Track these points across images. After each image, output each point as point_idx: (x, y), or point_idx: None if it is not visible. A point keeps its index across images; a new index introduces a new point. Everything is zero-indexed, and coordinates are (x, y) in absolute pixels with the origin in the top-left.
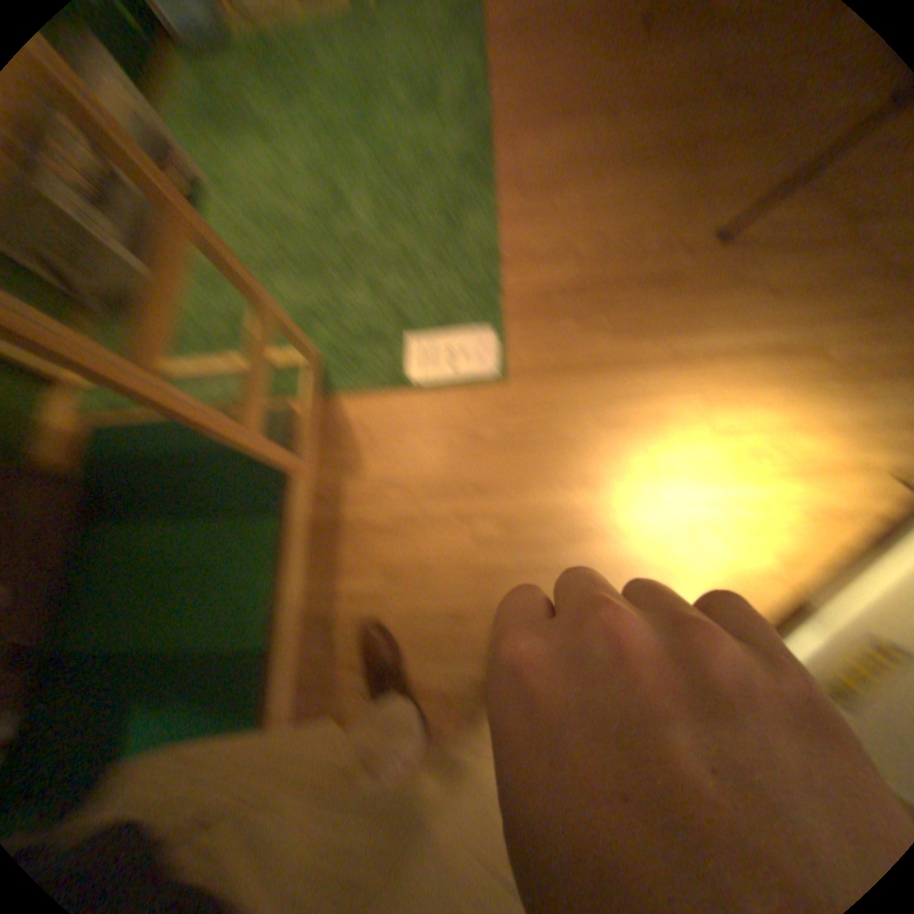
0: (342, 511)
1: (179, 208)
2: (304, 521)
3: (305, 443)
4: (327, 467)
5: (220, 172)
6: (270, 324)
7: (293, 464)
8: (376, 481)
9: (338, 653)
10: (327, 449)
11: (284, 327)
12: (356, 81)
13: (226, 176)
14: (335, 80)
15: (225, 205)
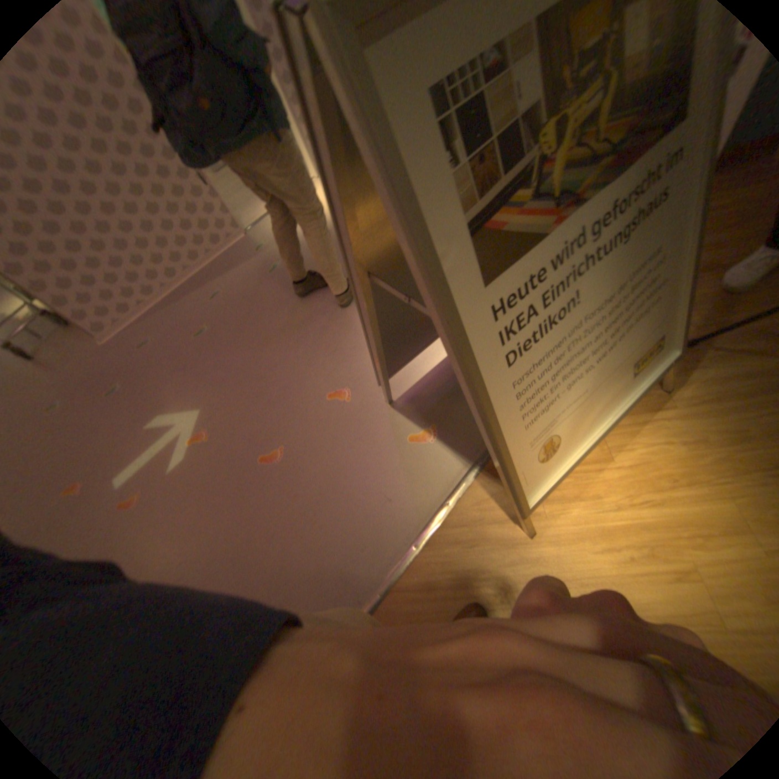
0: None
1: None
2: None
3: None
4: None
5: None
6: None
7: None
8: None
9: None
10: None
11: None
12: None
13: None
14: None
15: None
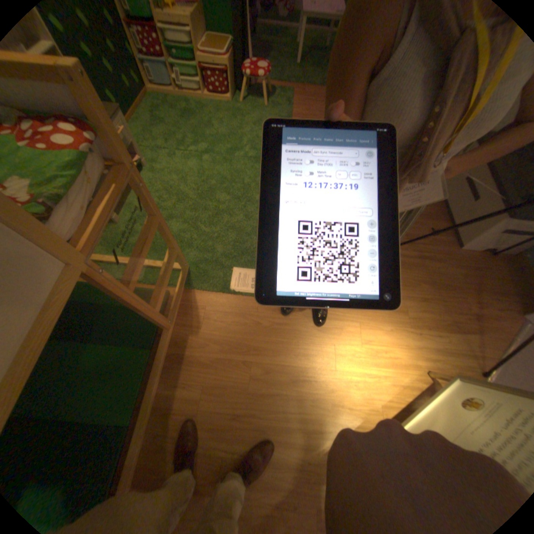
0: (183, 350)
1: (153, 211)
2: (162, 353)
3: (170, 310)
4: (179, 324)
5: (150, 156)
6: (171, 254)
7: (164, 323)
8: (204, 336)
9: (167, 430)
10: (181, 314)
11: (176, 255)
12: (227, 134)
13: (152, 159)
14: (217, 130)
15: (149, 173)
